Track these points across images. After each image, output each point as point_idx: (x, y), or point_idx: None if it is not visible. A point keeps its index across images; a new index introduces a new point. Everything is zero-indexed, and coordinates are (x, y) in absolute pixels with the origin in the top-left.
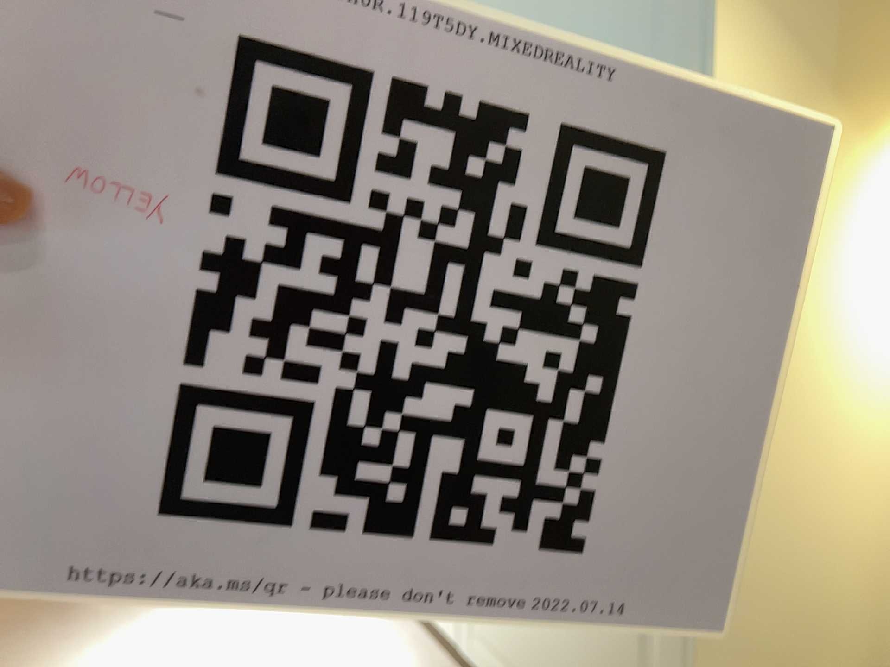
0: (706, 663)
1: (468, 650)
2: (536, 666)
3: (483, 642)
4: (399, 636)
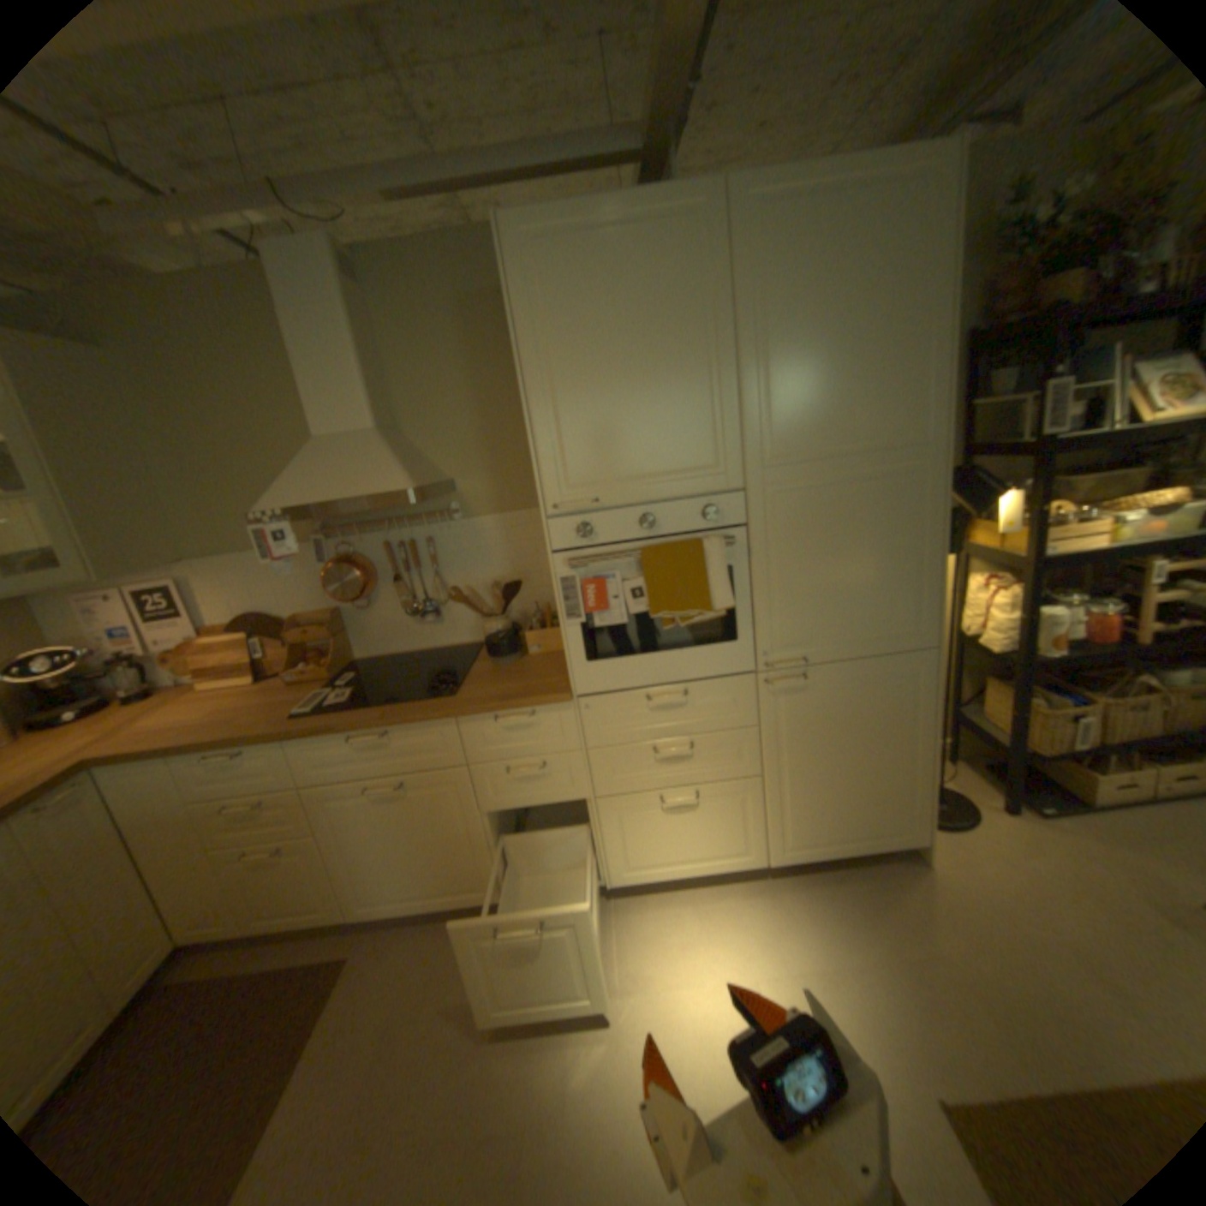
0: (931, 772)
1: (771, 862)
2: (835, 831)
3: (787, 849)
4: (694, 902)
